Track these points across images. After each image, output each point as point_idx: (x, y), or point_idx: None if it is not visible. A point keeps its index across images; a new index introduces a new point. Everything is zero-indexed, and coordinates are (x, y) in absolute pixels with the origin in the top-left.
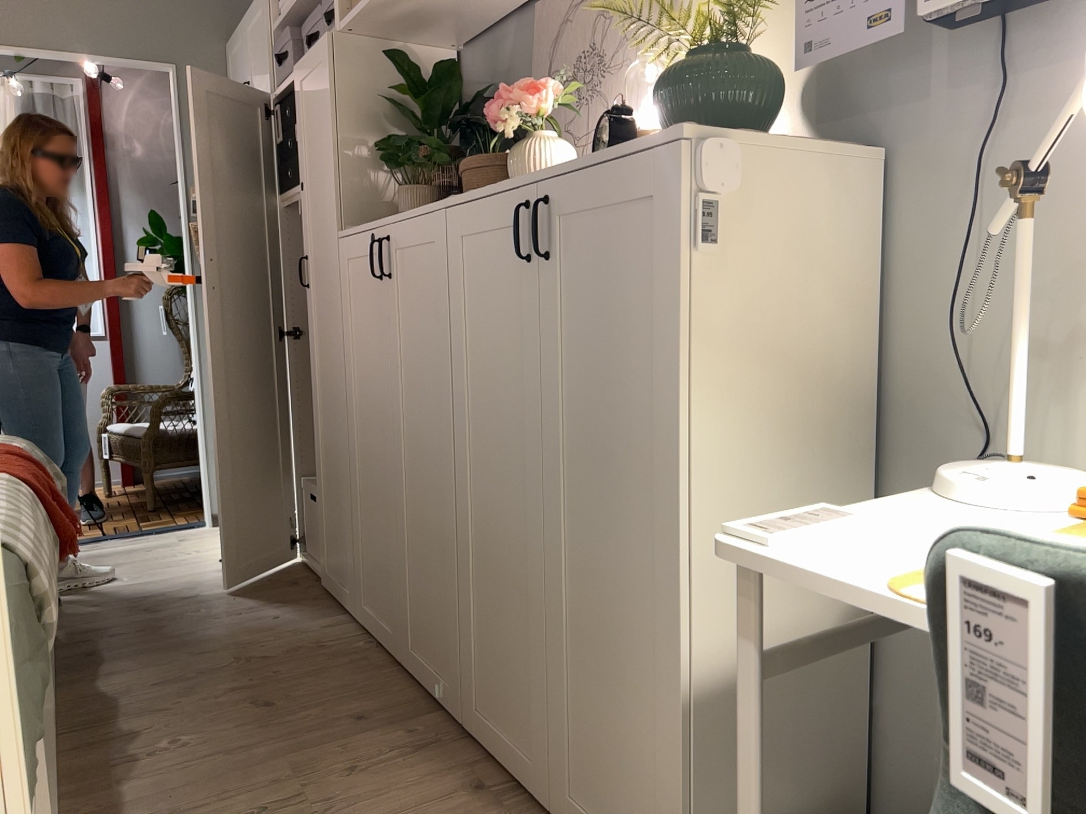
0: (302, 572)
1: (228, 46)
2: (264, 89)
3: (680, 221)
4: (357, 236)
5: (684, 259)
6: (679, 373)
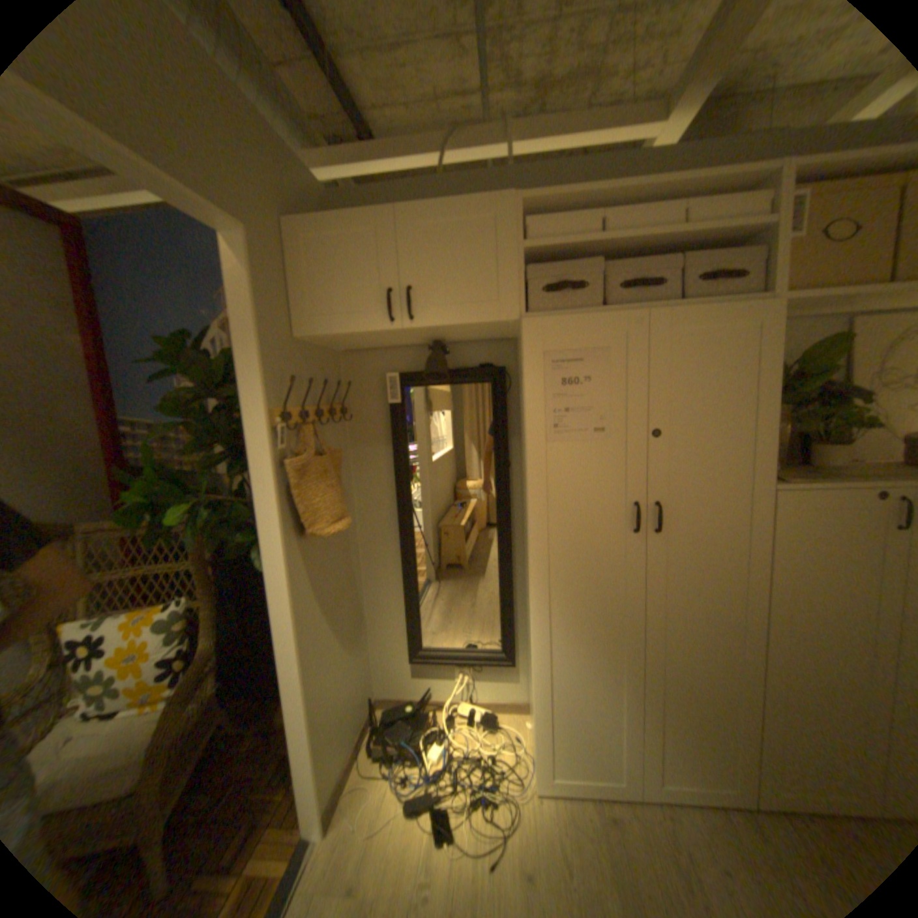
0: (581, 805)
1: (298, 224)
2: (494, 312)
3: None
4: (843, 493)
5: None
6: None
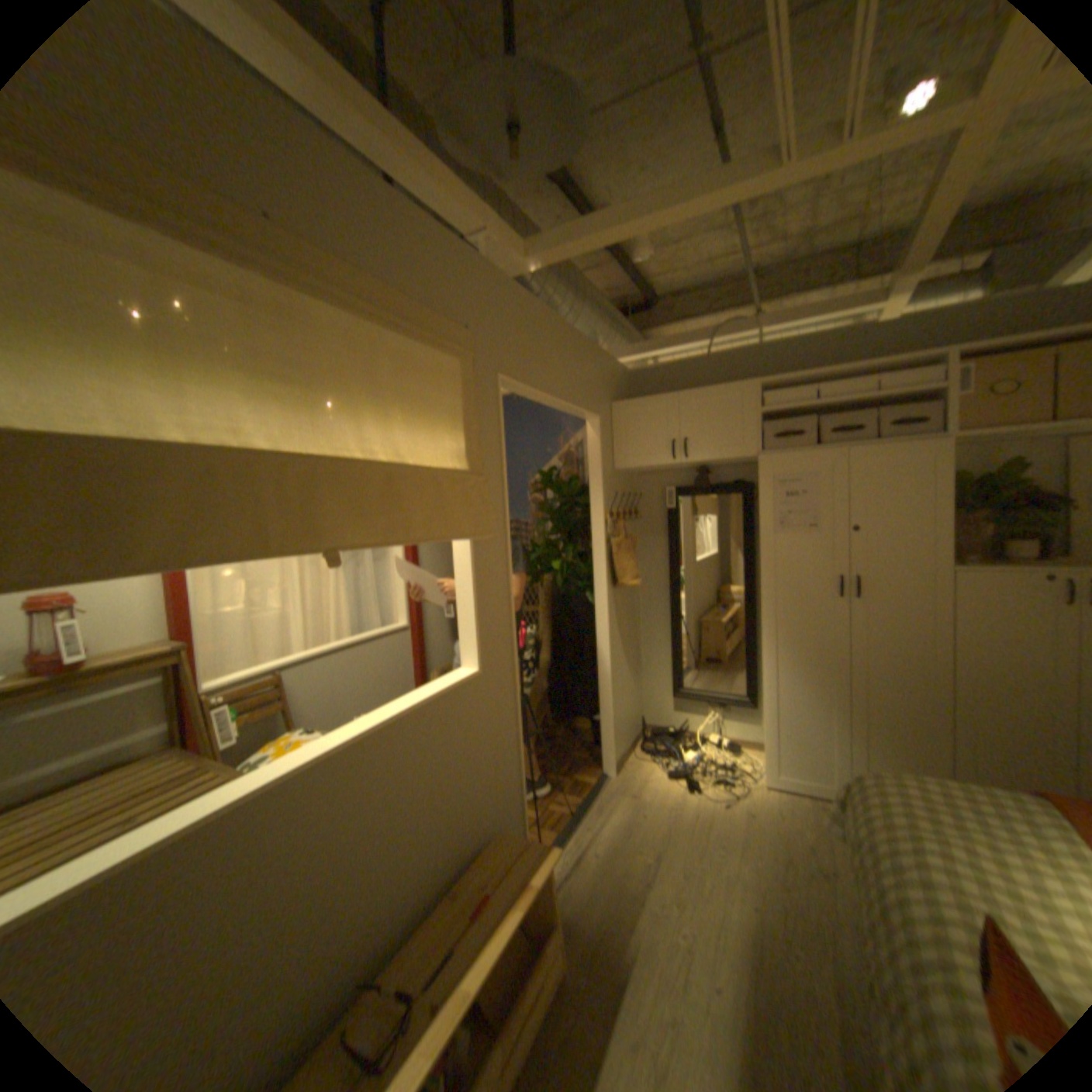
0: (800, 801)
1: (620, 408)
2: (739, 453)
3: None
4: (1013, 576)
5: None
6: None
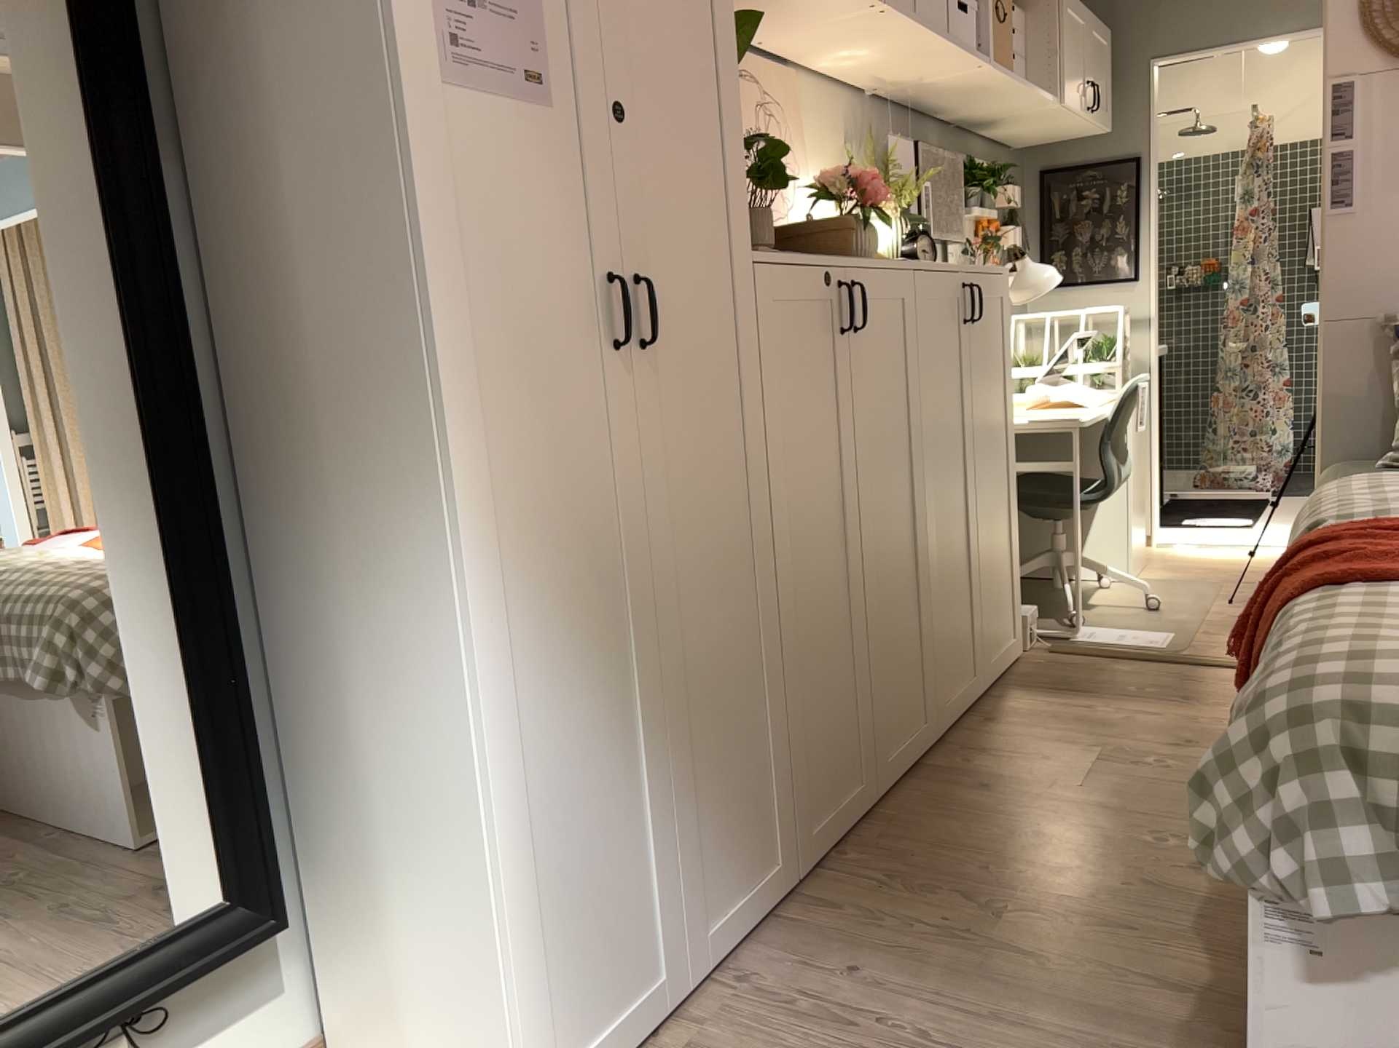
0: None
1: None
2: None
3: (1004, 306)
4: (796, 265)
5: (1005, 323)
6: (1007, 374)
